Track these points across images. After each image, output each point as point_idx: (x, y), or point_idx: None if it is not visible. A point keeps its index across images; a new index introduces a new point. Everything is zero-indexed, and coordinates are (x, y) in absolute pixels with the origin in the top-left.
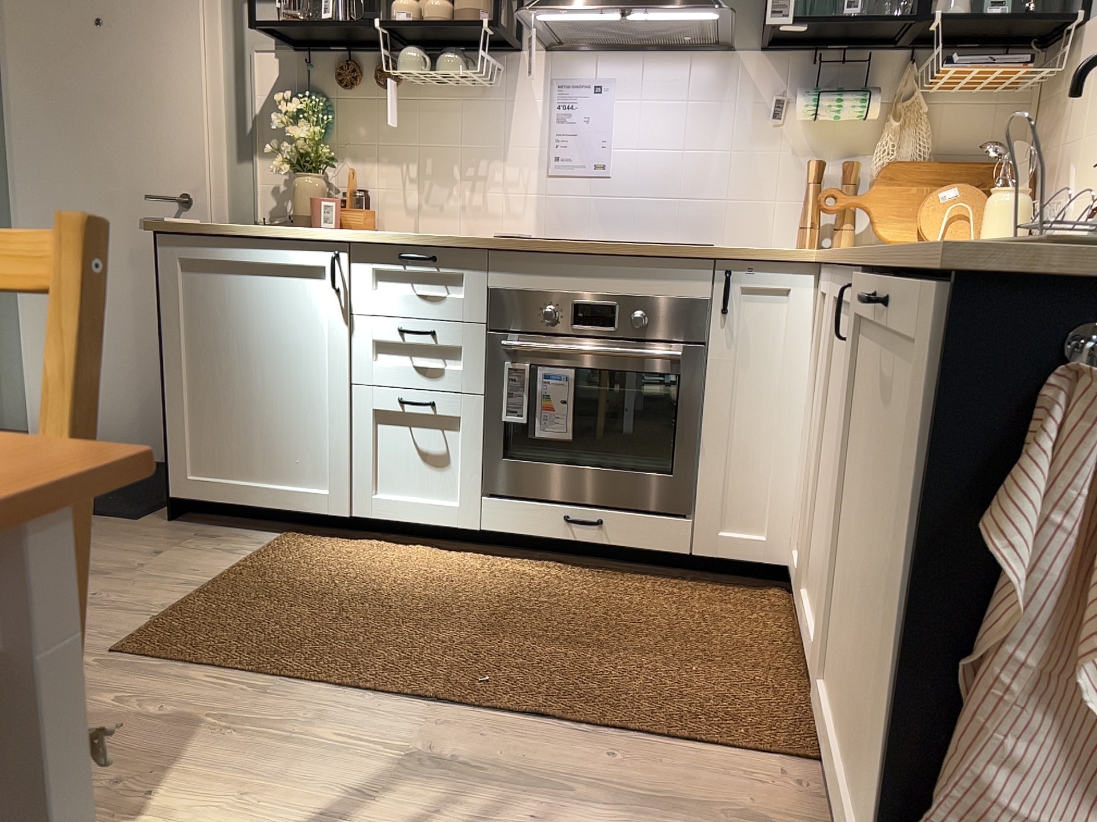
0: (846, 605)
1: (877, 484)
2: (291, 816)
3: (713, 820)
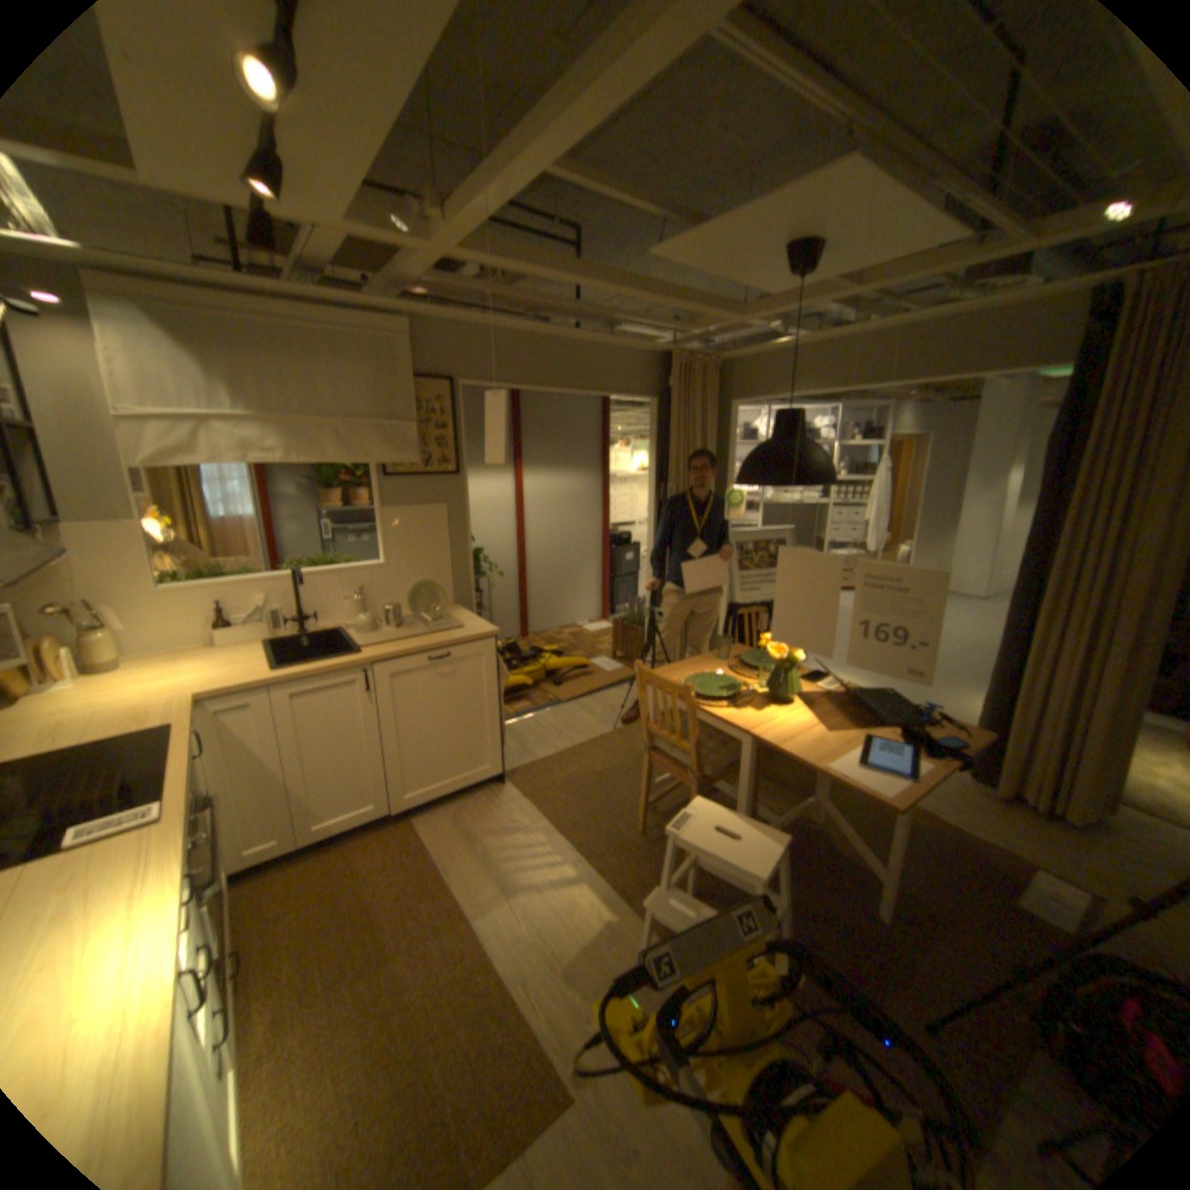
0: (409, 761)
1: (430, 708)
2: (559, 901)
3: (459, 829)
